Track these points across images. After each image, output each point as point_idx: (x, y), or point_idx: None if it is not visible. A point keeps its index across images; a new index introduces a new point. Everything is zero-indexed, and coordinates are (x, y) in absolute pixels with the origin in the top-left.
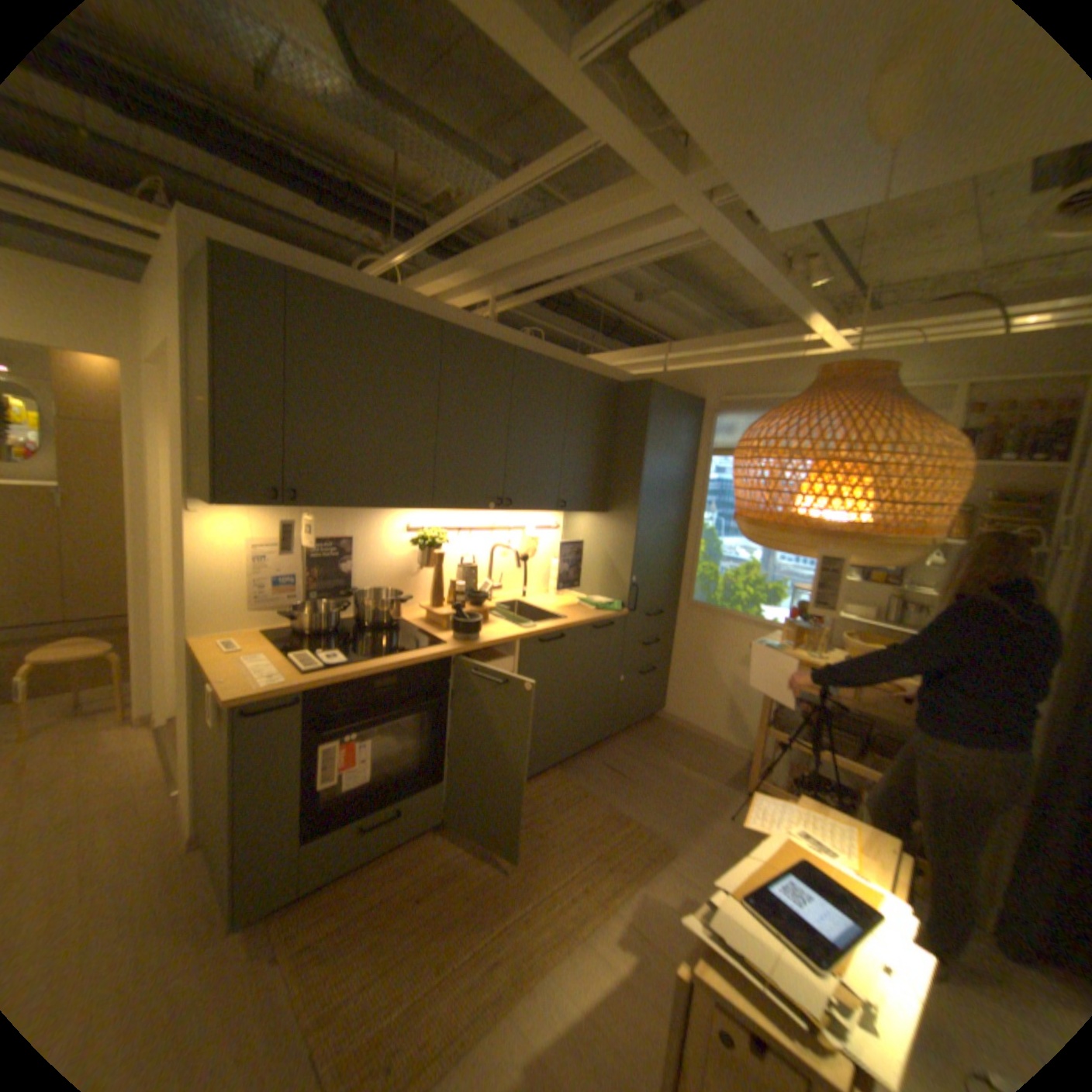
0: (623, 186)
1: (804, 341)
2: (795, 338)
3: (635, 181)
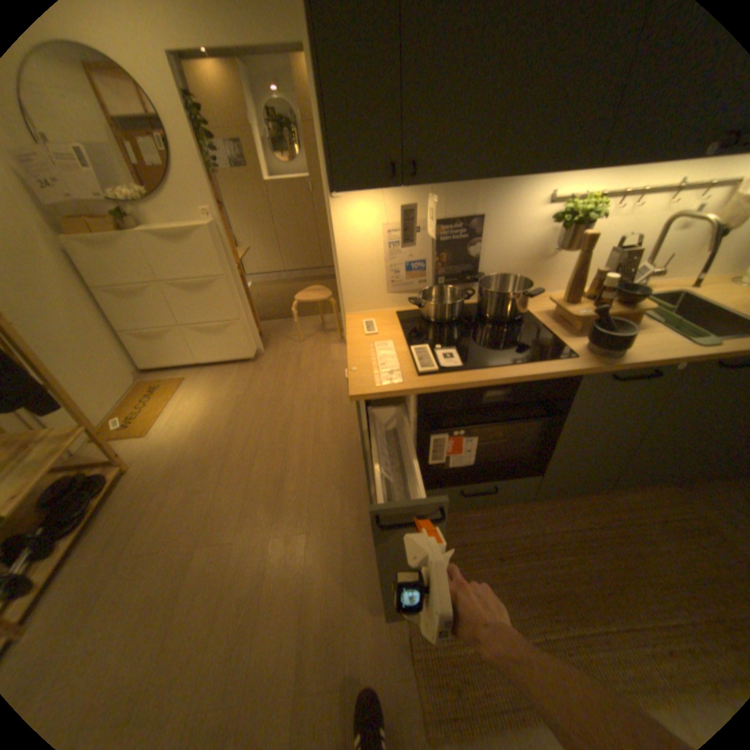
0: None
1: None
2: None
3: None
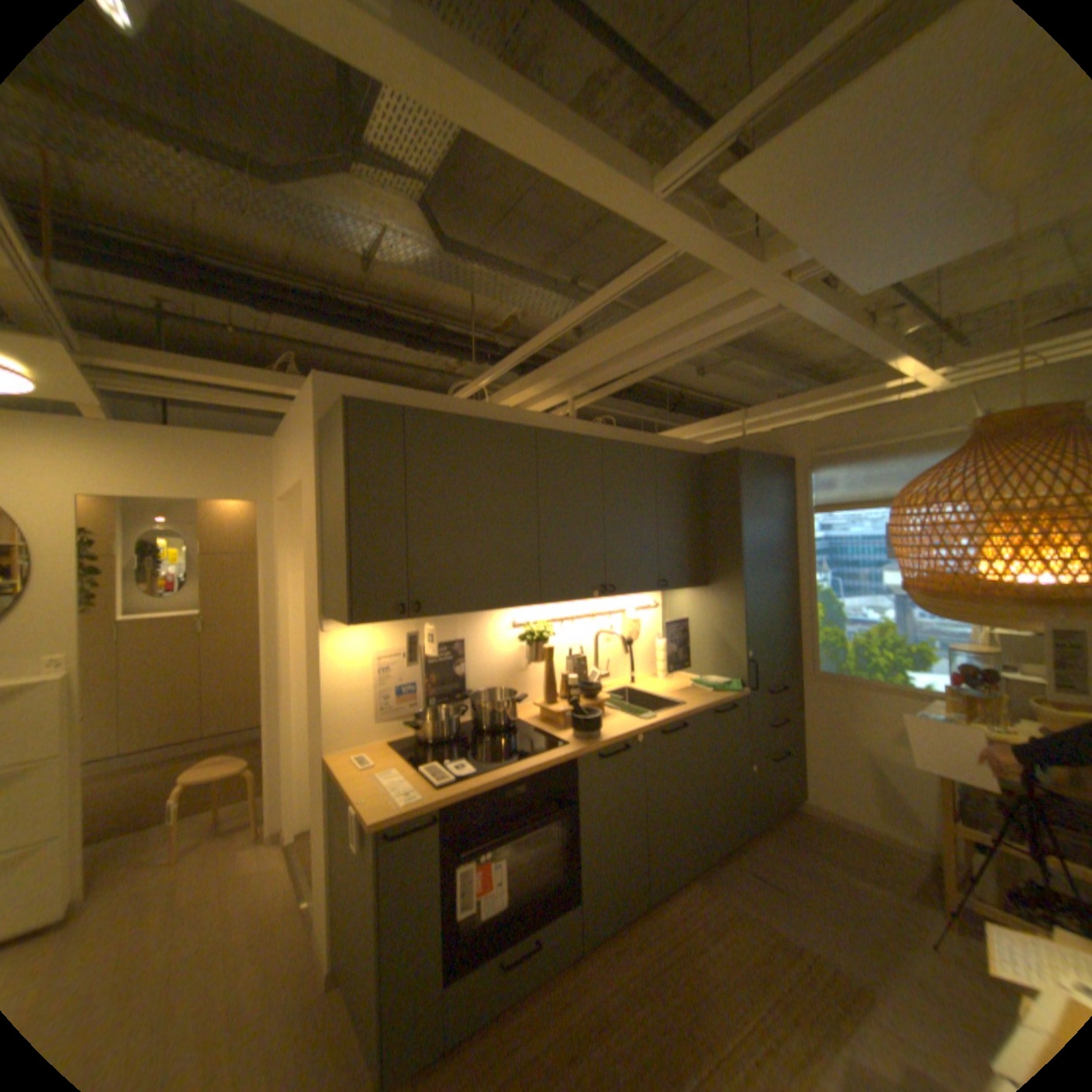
0: (699, 282)
1: (896, 385)
2: (885, 383)
3: (710, 276)
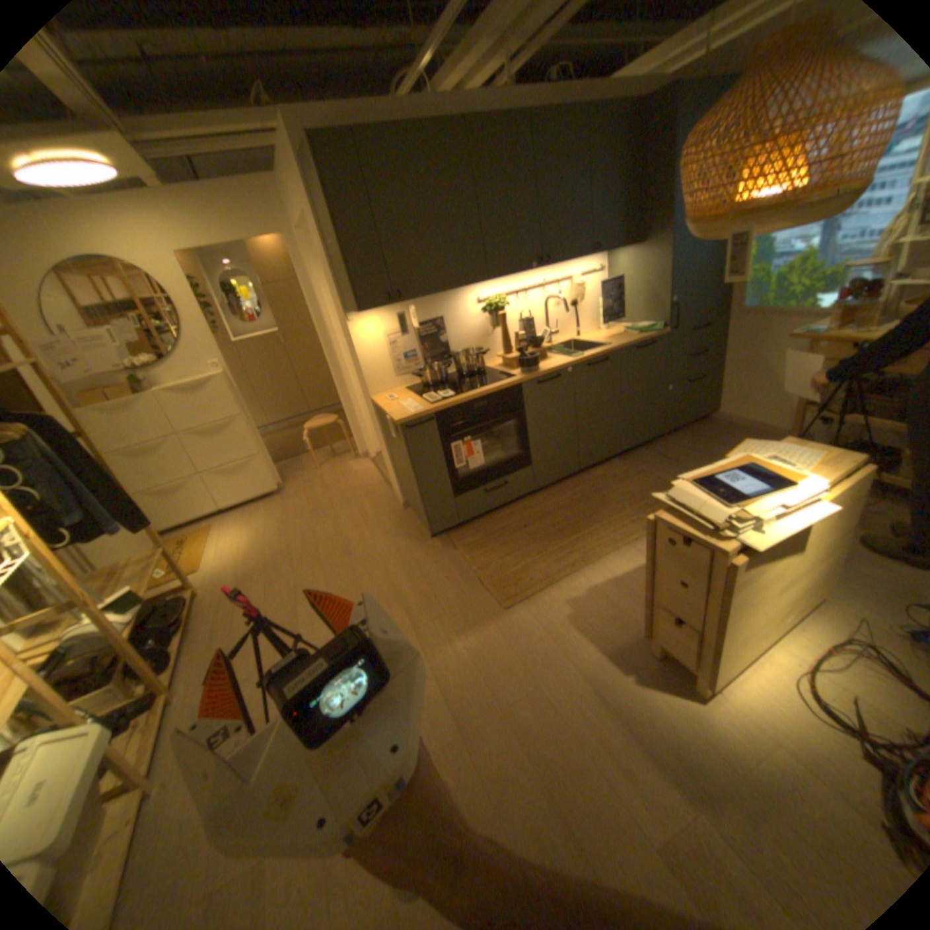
0: None
1: None
2: None
3: None
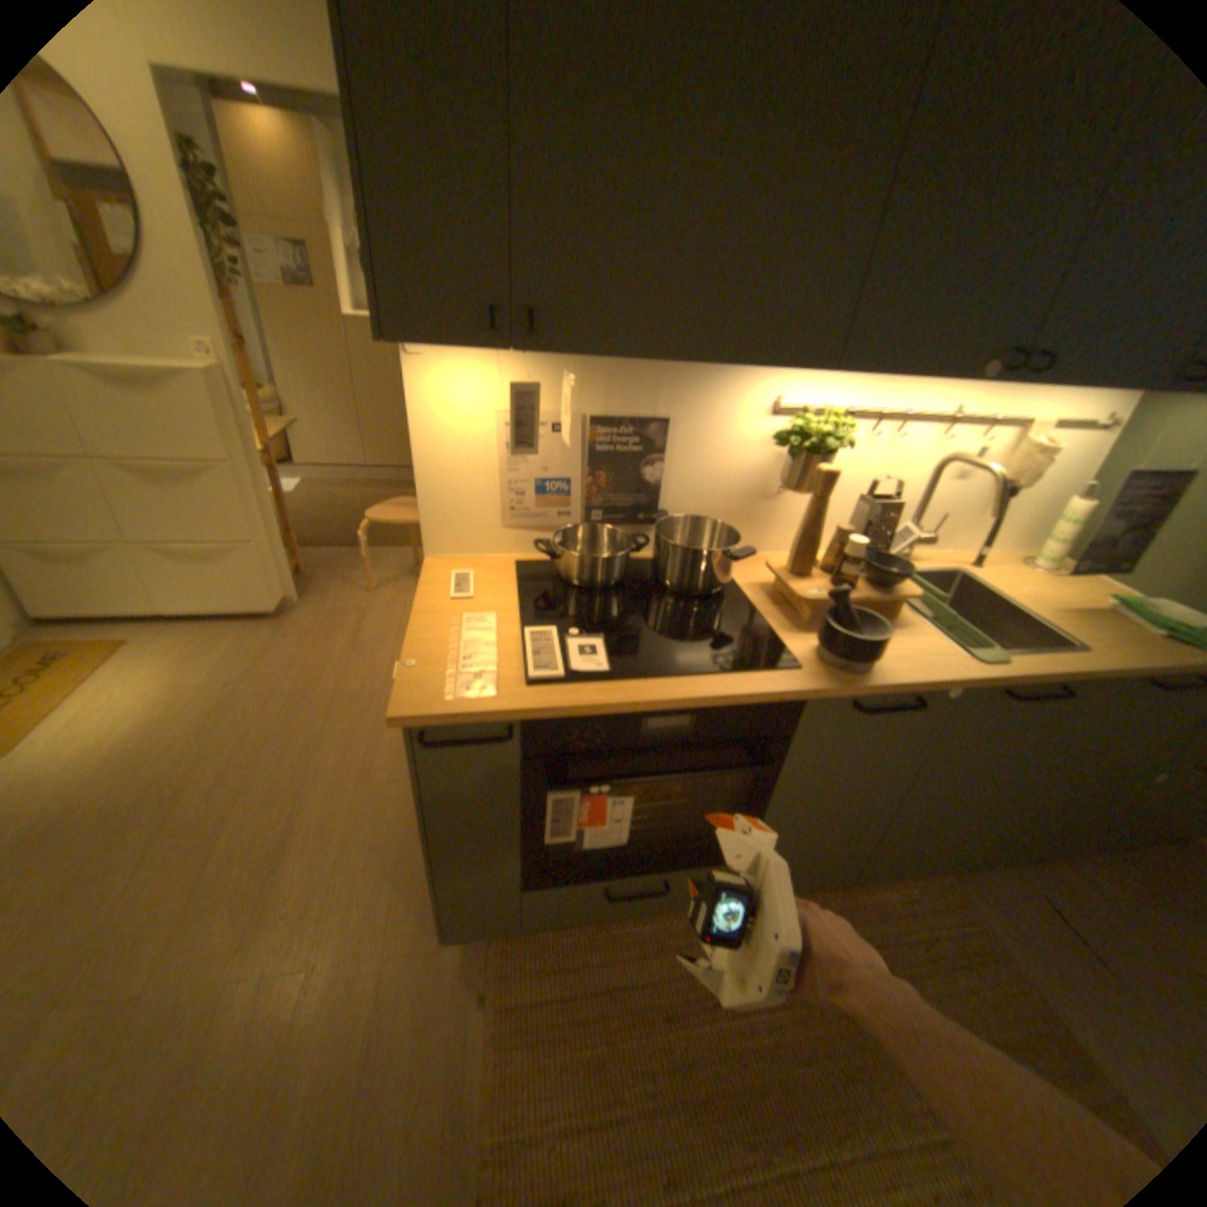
0: None
1: None
2: None
3: None
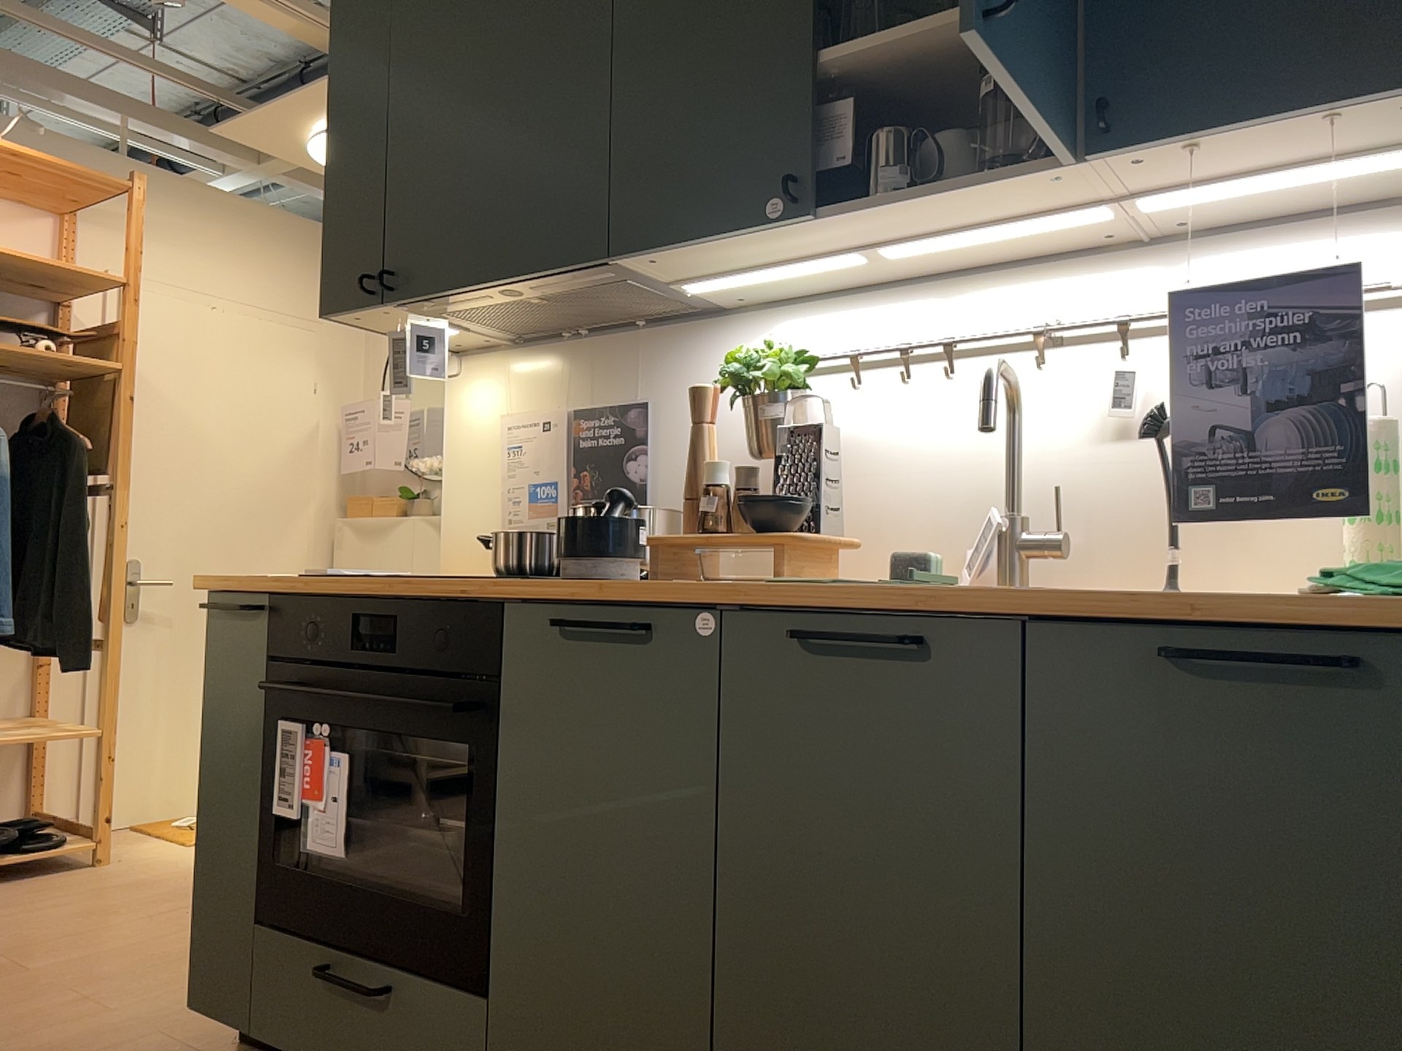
0: None
1: None
2: None
3: None
